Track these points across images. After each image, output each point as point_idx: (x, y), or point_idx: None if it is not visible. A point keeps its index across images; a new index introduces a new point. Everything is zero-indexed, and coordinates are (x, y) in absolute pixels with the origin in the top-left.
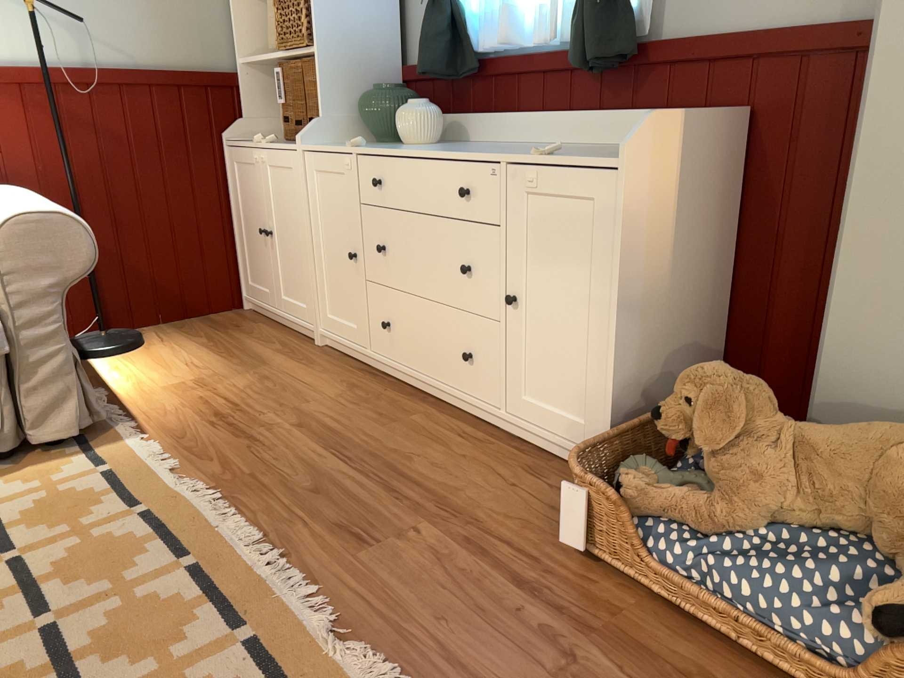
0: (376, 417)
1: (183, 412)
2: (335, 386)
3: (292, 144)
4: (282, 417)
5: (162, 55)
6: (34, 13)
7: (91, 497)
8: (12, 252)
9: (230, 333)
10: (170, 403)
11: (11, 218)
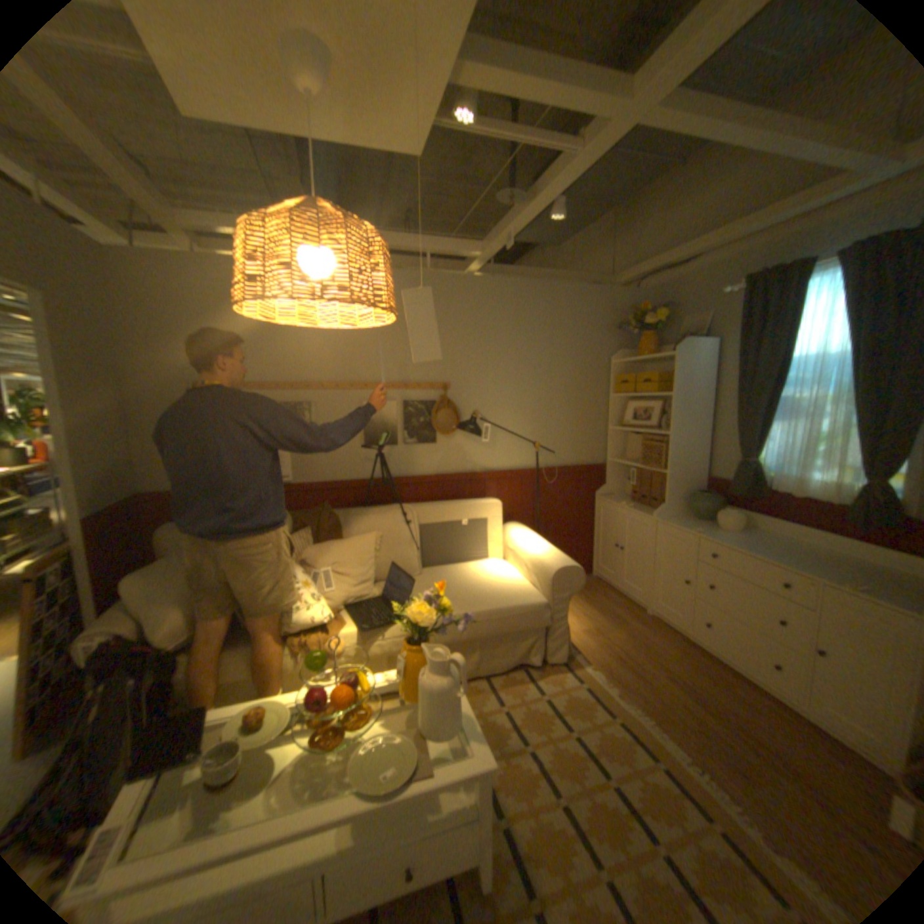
0: (714, 685)
1: (602, 654)
2: (676, 652)
3: (639, 506)
4: (657, 671)
5: (575, 457)
6: (537, 451)
7: (590, 706)
8: (557, 583)
9: (595, 595)
10: (592, 645)
11: (558, 568)
